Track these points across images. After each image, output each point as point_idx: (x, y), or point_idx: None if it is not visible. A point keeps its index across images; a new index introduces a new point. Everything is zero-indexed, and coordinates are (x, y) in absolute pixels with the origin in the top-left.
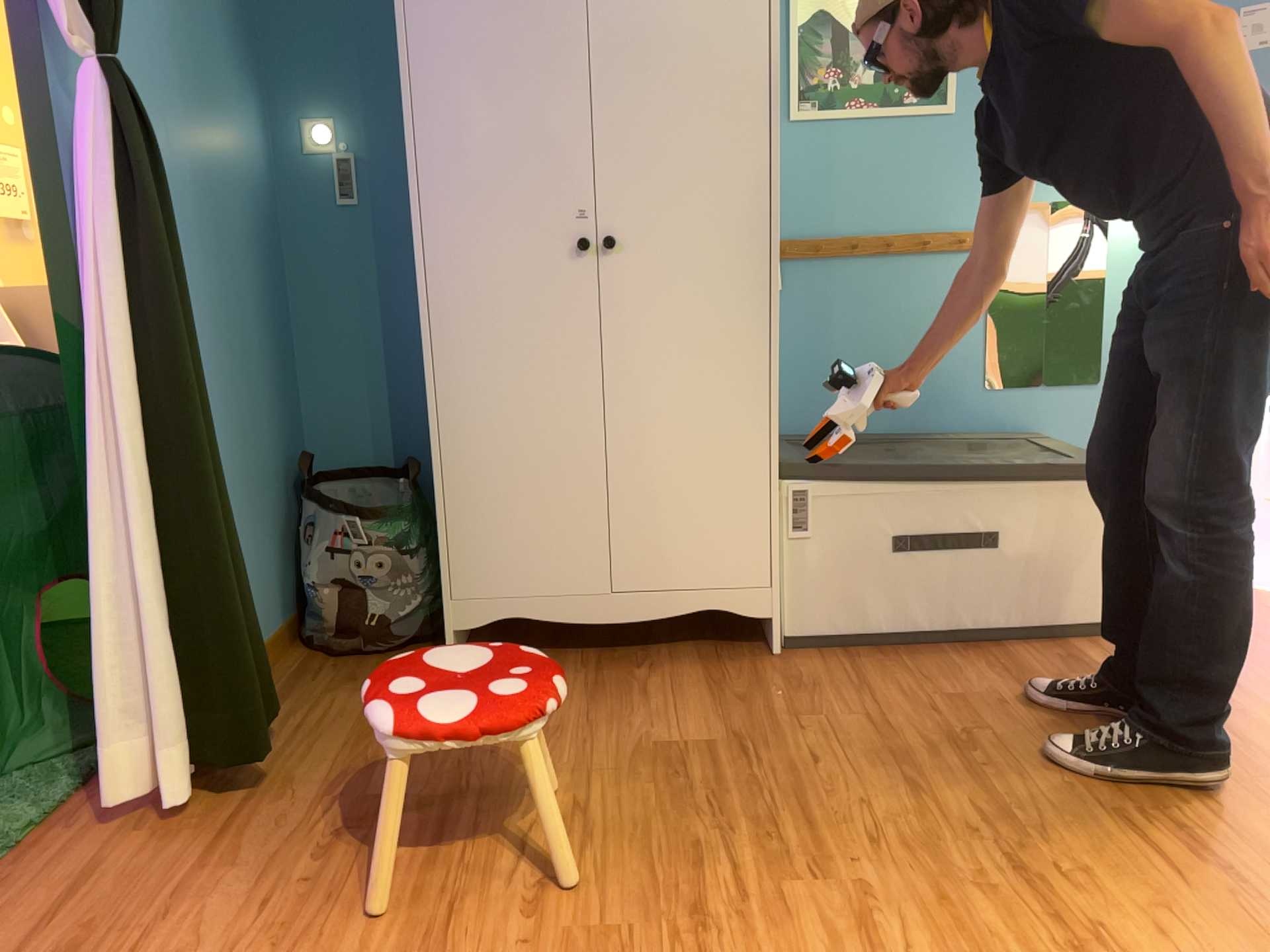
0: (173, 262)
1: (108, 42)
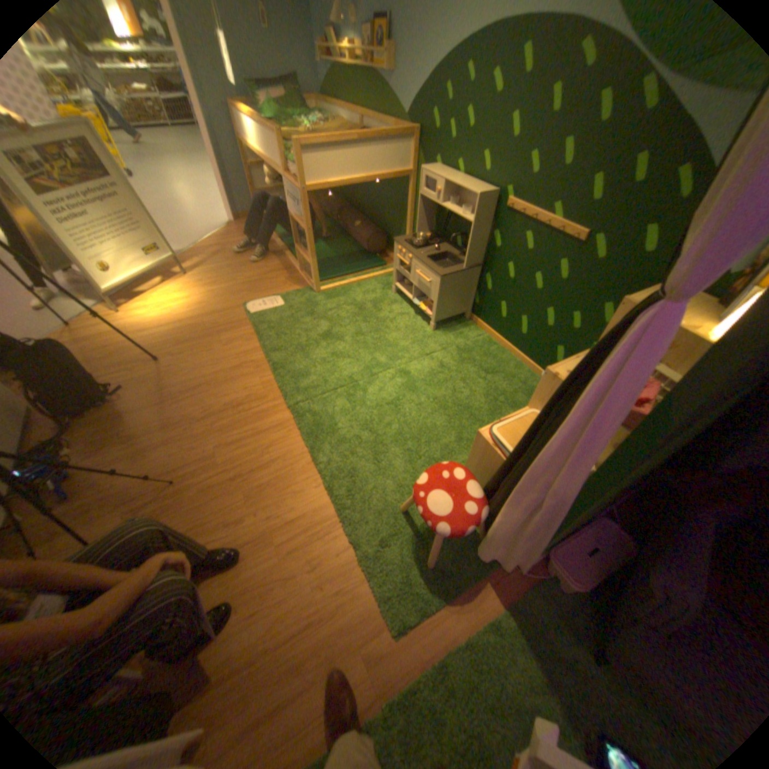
0: None
1: None
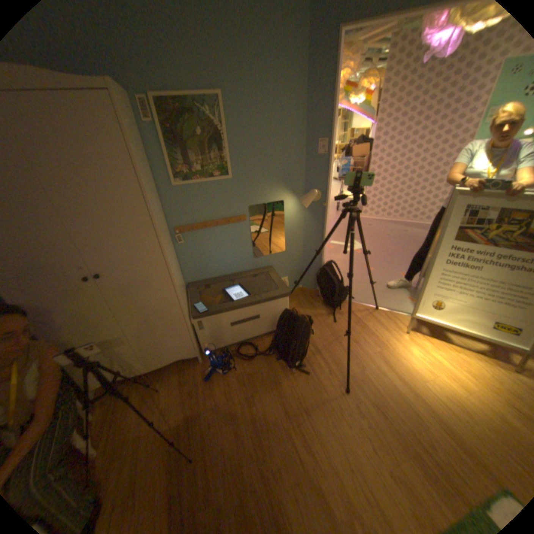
0: None
1: None
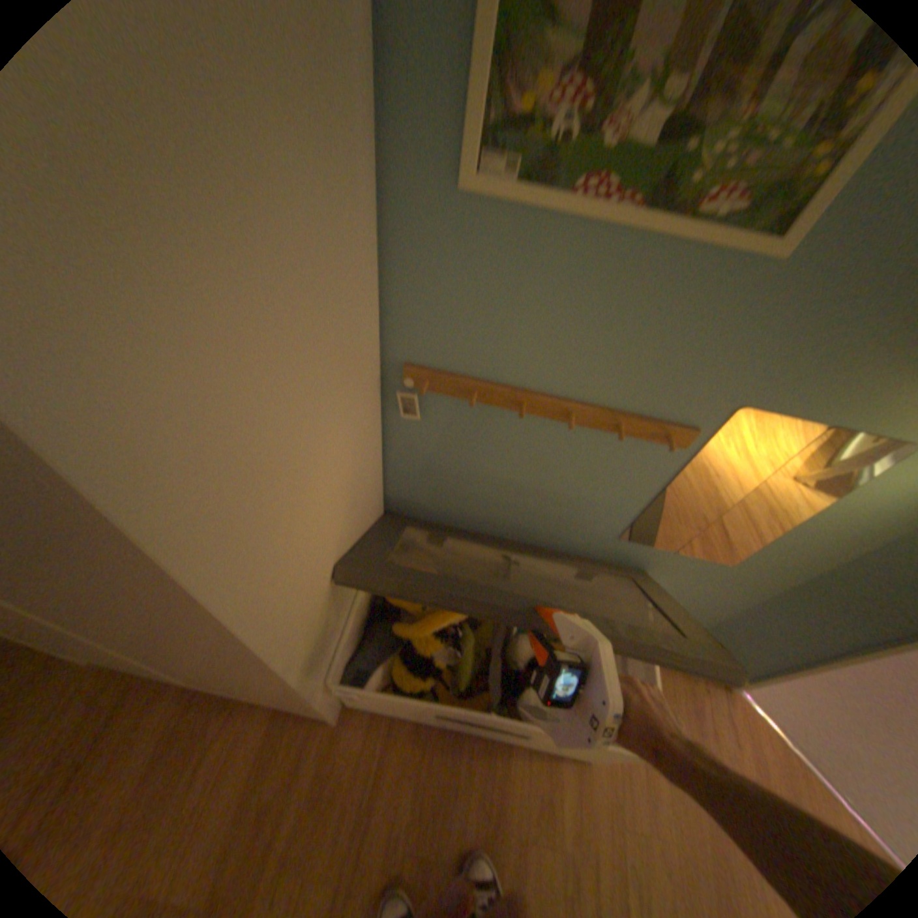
0: None
1: None
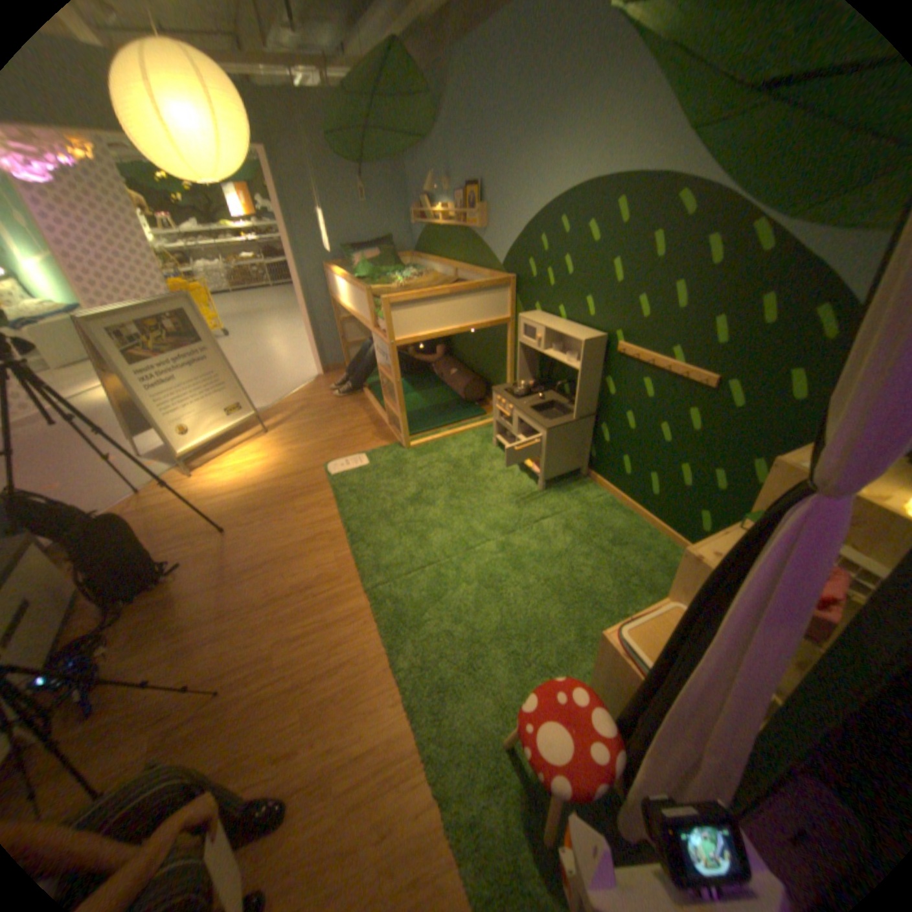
0: None
1: None
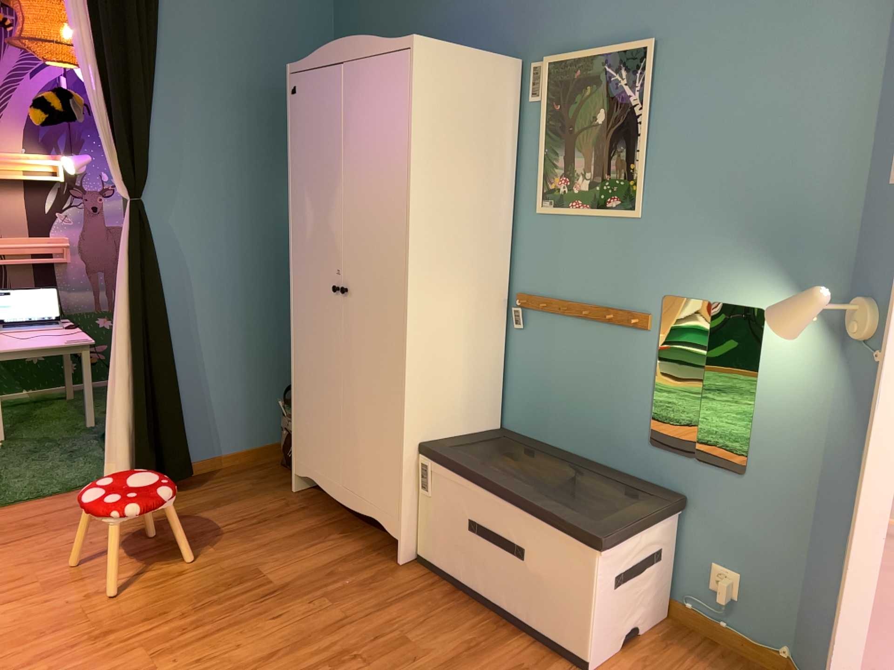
0: (157, 278)
1: (133, 190)
